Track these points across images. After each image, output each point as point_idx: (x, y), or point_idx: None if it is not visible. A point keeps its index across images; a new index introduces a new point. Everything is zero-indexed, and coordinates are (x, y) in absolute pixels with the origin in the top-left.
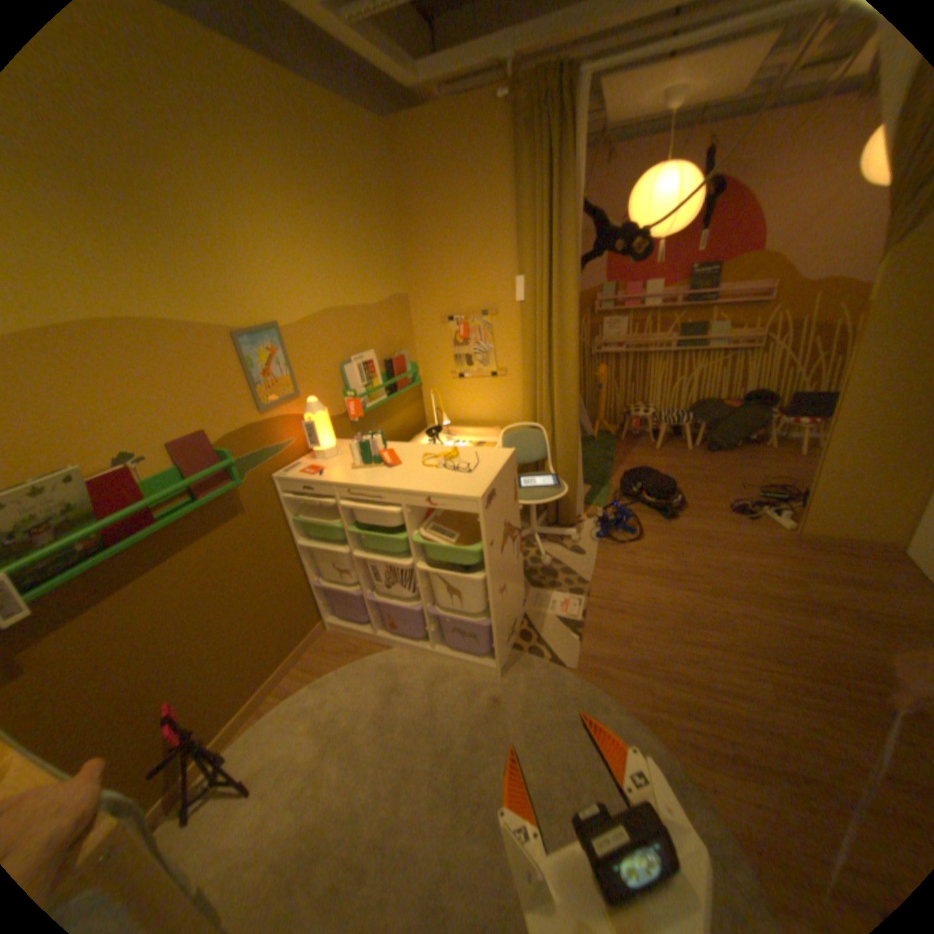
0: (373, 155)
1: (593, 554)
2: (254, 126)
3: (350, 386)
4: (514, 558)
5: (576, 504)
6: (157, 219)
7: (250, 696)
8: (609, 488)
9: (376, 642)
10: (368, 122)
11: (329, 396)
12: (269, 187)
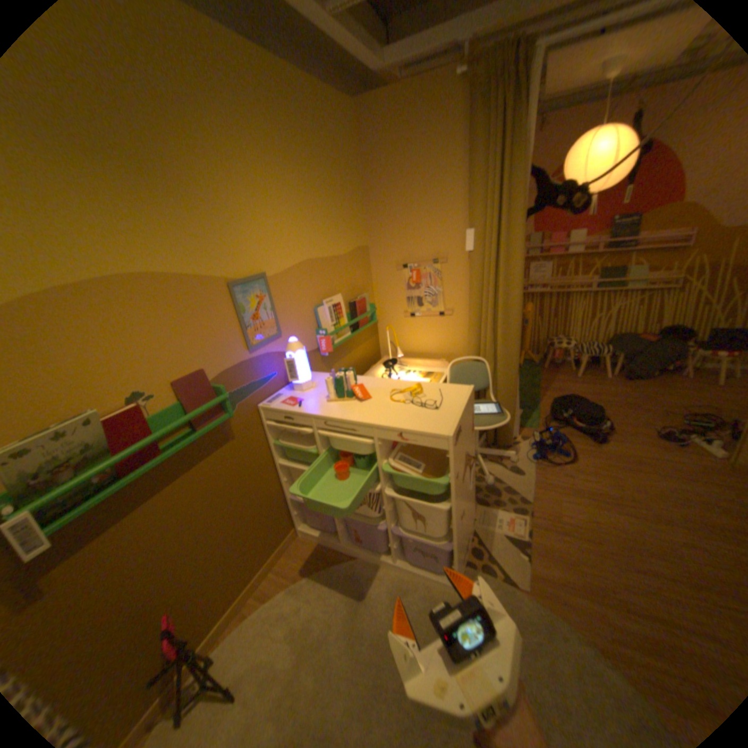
0: (344, 129)
1: (532, 475)
2: (251, 105)
3: (322, 325)
4: (470, 485)
5: (514, 428)
6: (170, 187)
7: (235, 599)
8: (539, 412)
9: (342, 552)
10: (341, 101)
11: (305, 334)
12: (262, 157)
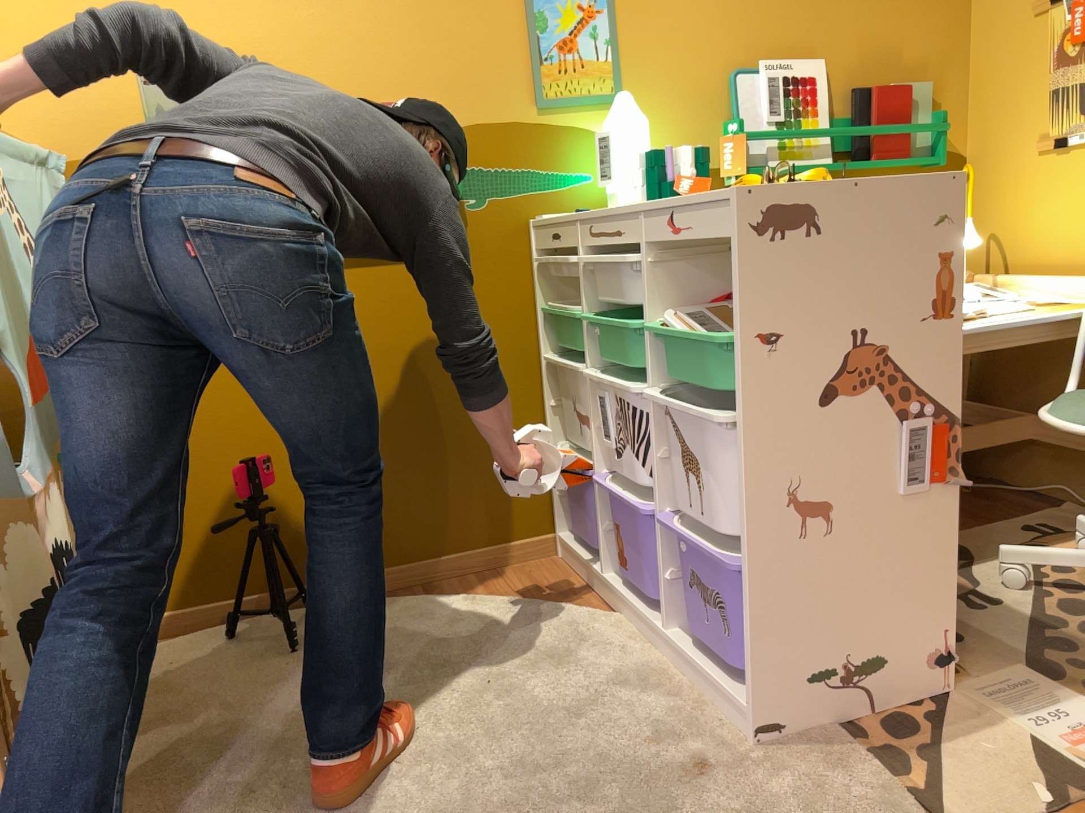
0: None
1: None
2: None
3: (740, 116)
4: (898, 476)
5: None
6: None
7: (392, 563)
8: None
9: (603, 598)
10: None
11: (688, 125)
12: None
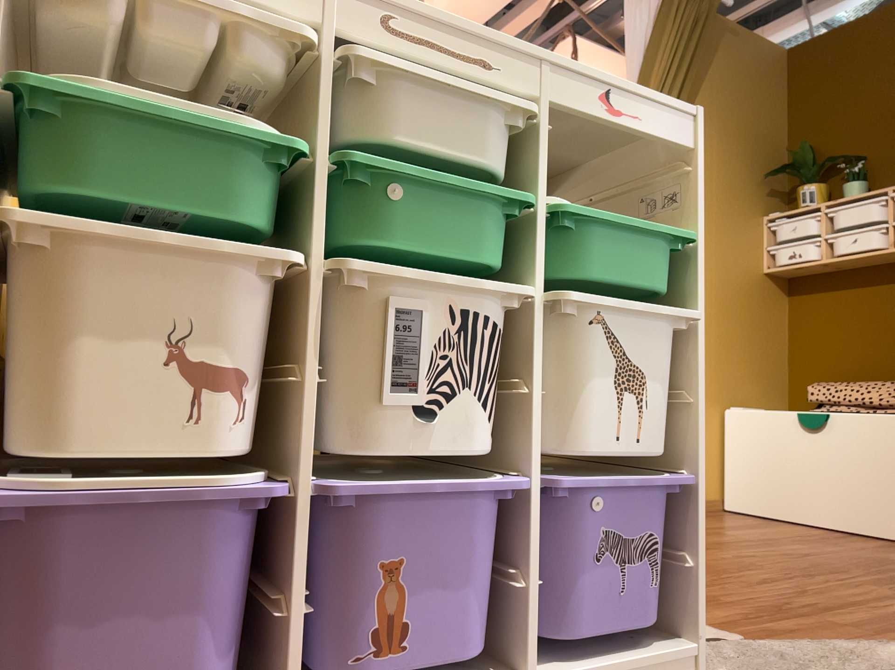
0: None
1: None
2: None
3: None
4: None
5: None
6: None
7: None
8: None
9: None
10: None
11: None
12: None
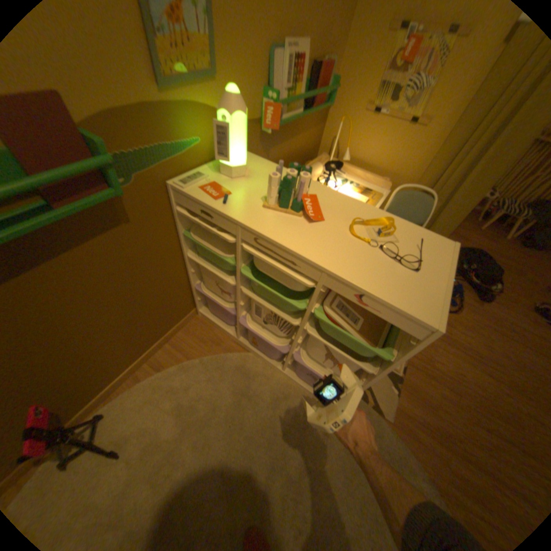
0: None
1: None
2: None
3: (274, 83)
4: None
5: None
6: None
7: (129, 366)
8: None
9: (237, 342)
10: None
11: (249, 89)
12: None
